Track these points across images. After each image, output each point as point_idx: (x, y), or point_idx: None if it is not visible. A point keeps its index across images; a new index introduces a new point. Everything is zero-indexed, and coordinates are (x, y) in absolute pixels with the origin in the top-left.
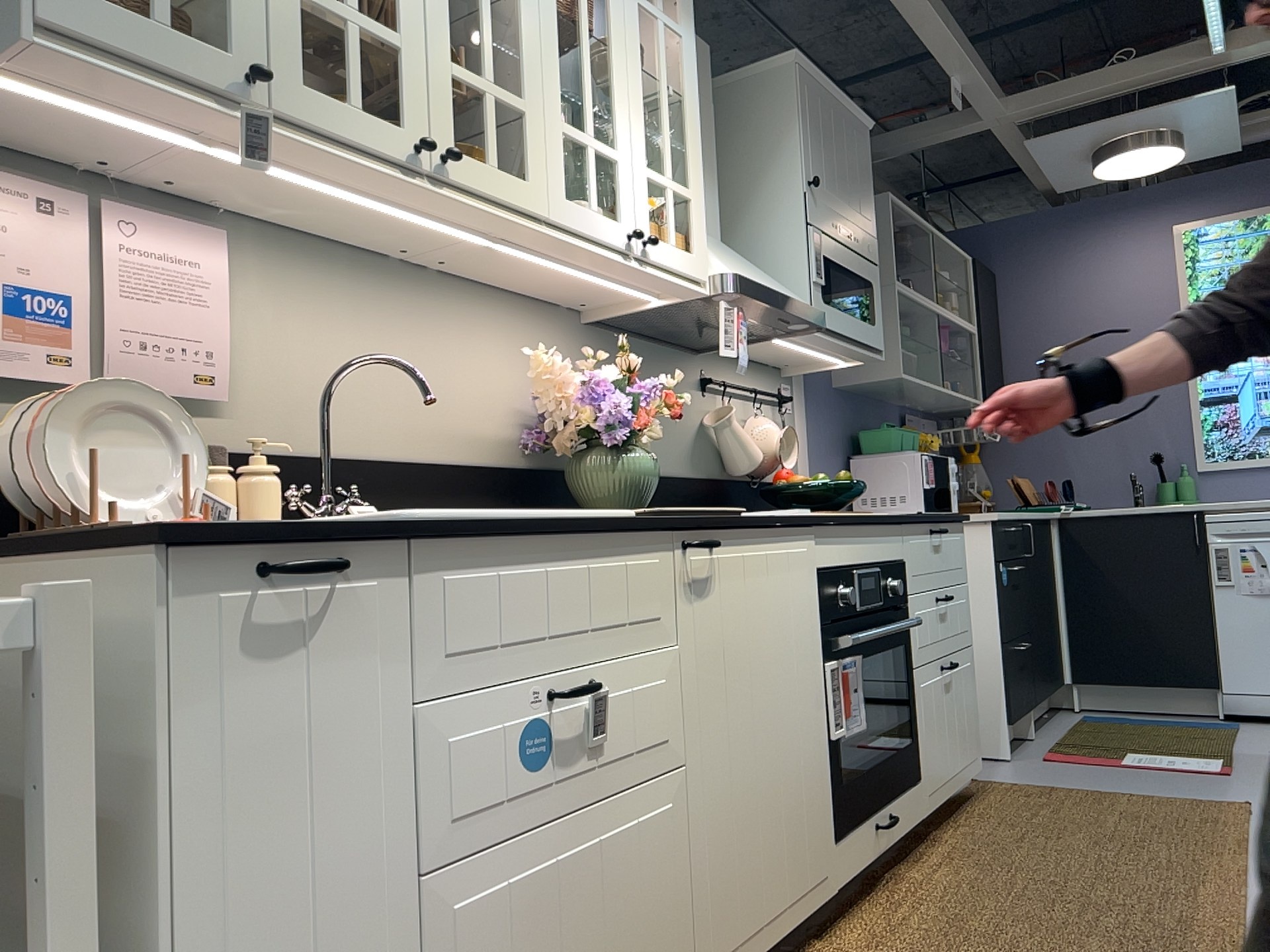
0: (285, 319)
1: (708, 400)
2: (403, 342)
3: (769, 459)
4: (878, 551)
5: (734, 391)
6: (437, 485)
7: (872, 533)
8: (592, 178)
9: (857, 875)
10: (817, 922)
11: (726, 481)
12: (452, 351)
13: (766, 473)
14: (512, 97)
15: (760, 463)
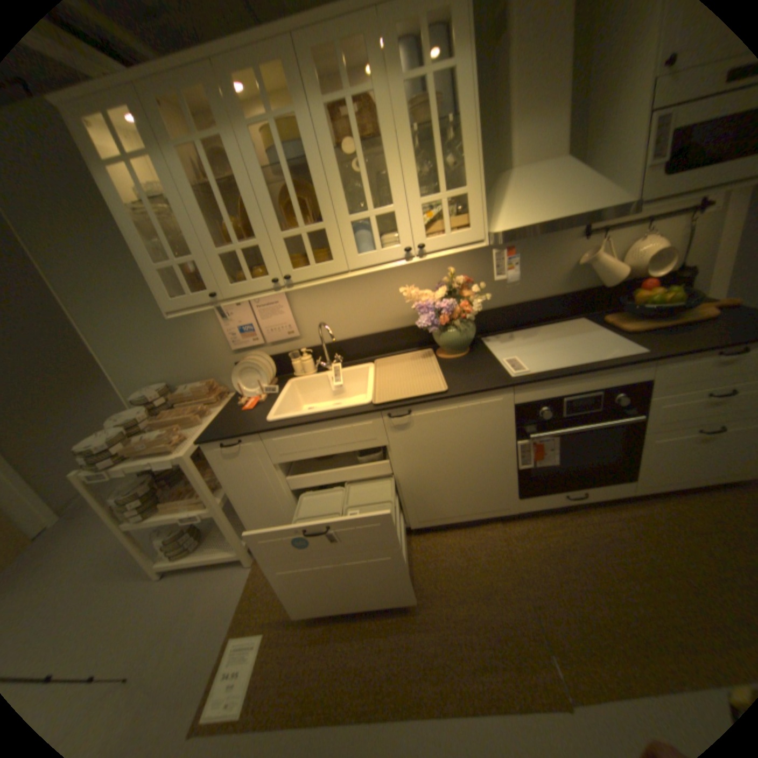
0: (312, 303)
1: (590, 242)
2: (359, 293)
3: (641, 271)
4: (605, 383)
5: (625, 224)
6: (382, 340)
7: (597, 375)
8: (378, 231)
9: (539, 510)
10: (500, 520)
11: (601, 287)
12: (383, 288)
13: (642, 277)
14: (315, 226)
15: (642, 269)
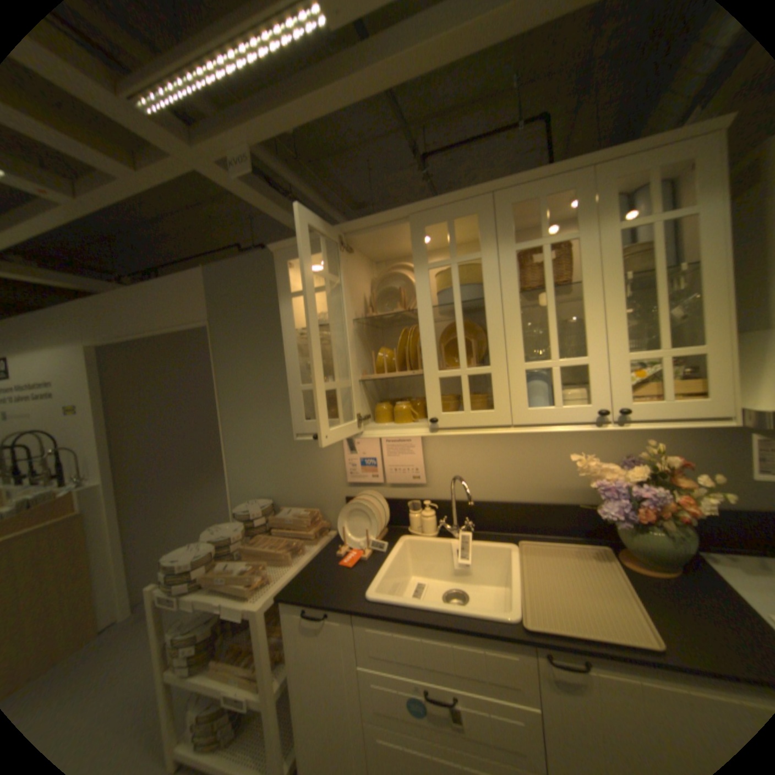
0: (449, 449)
1: None
2: (510, 448)
3: None
4: None
5: None
6: (533, 514)
7: None
8: (561, 385)
9: None
10: None
11: None
12: (544, 448)
13: None
14: (480, 369)
15: None
